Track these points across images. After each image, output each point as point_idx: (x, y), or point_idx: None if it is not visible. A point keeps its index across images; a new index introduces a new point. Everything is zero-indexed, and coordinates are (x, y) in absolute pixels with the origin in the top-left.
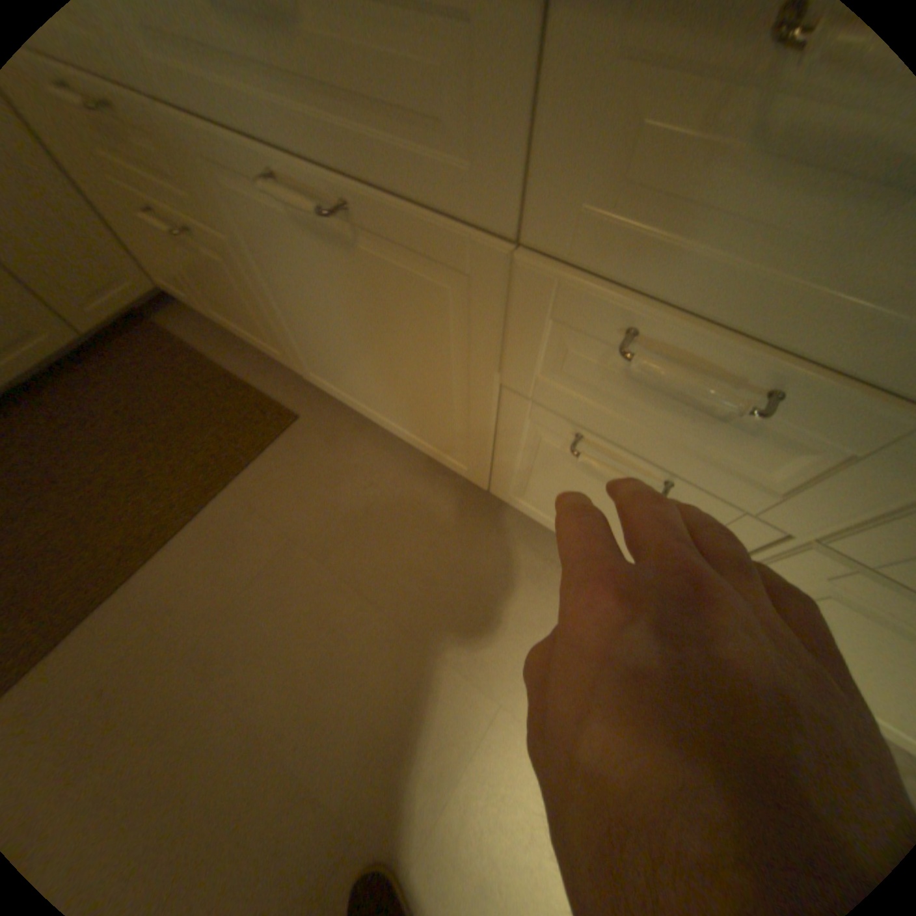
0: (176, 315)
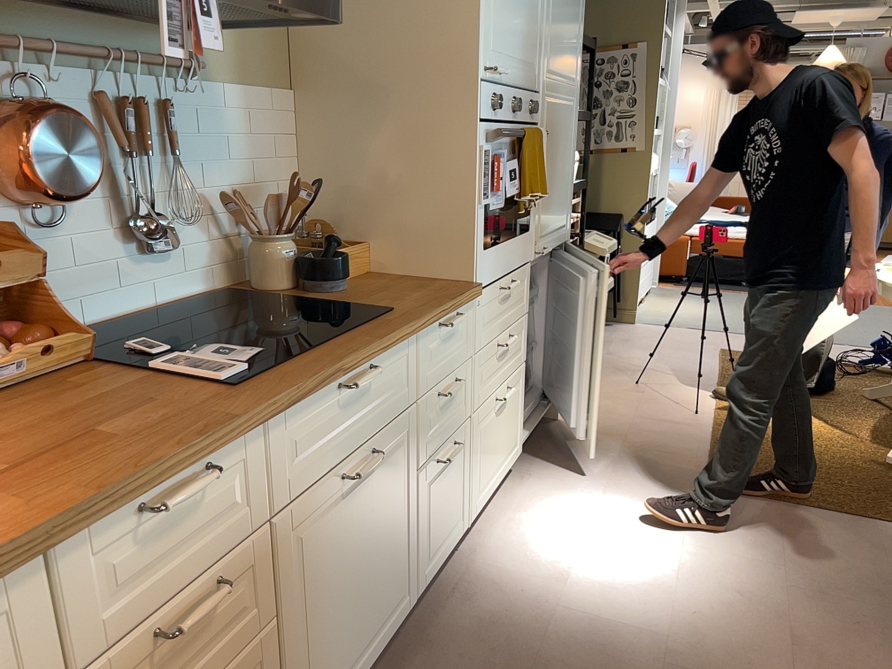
0: None
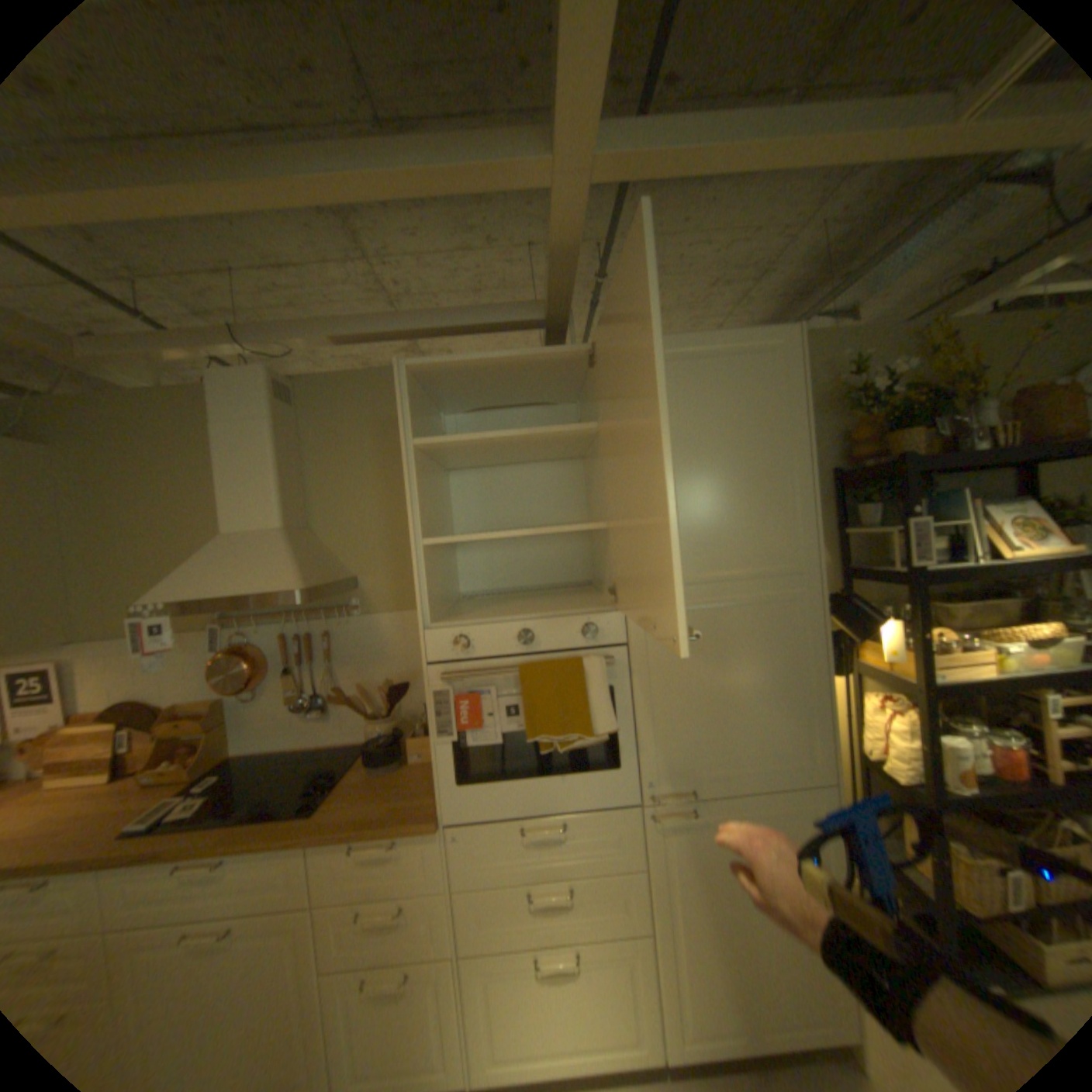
0: None
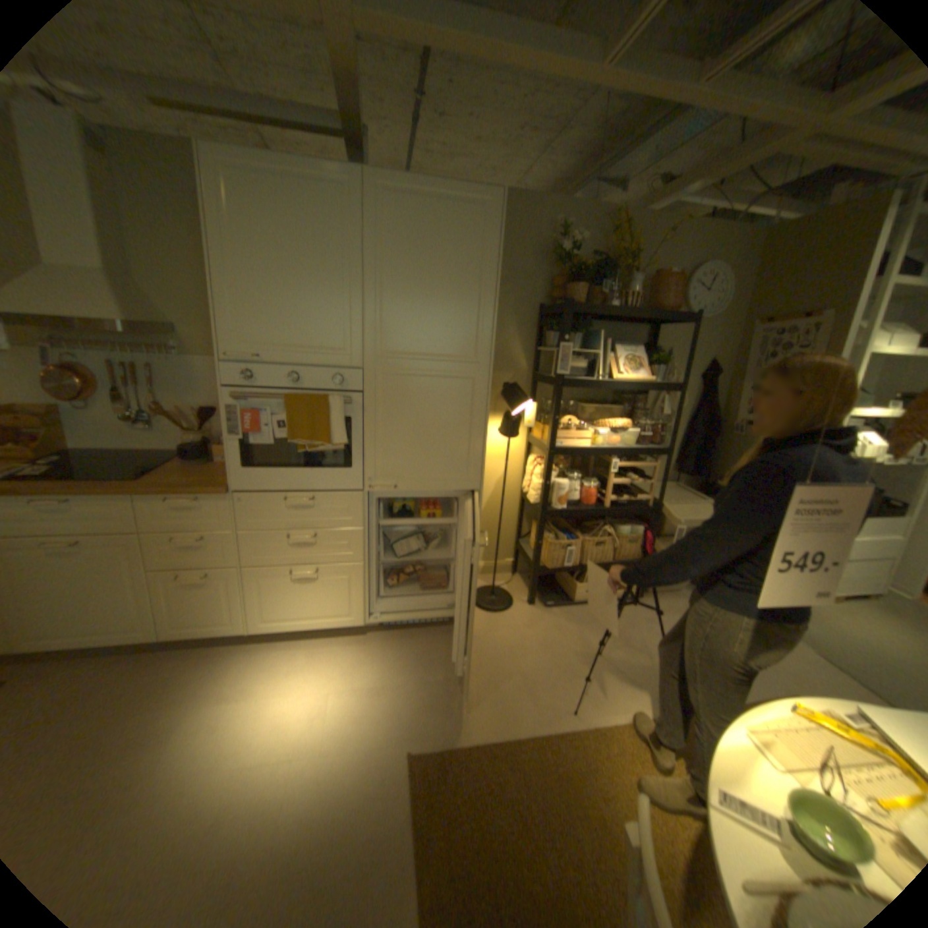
0: None
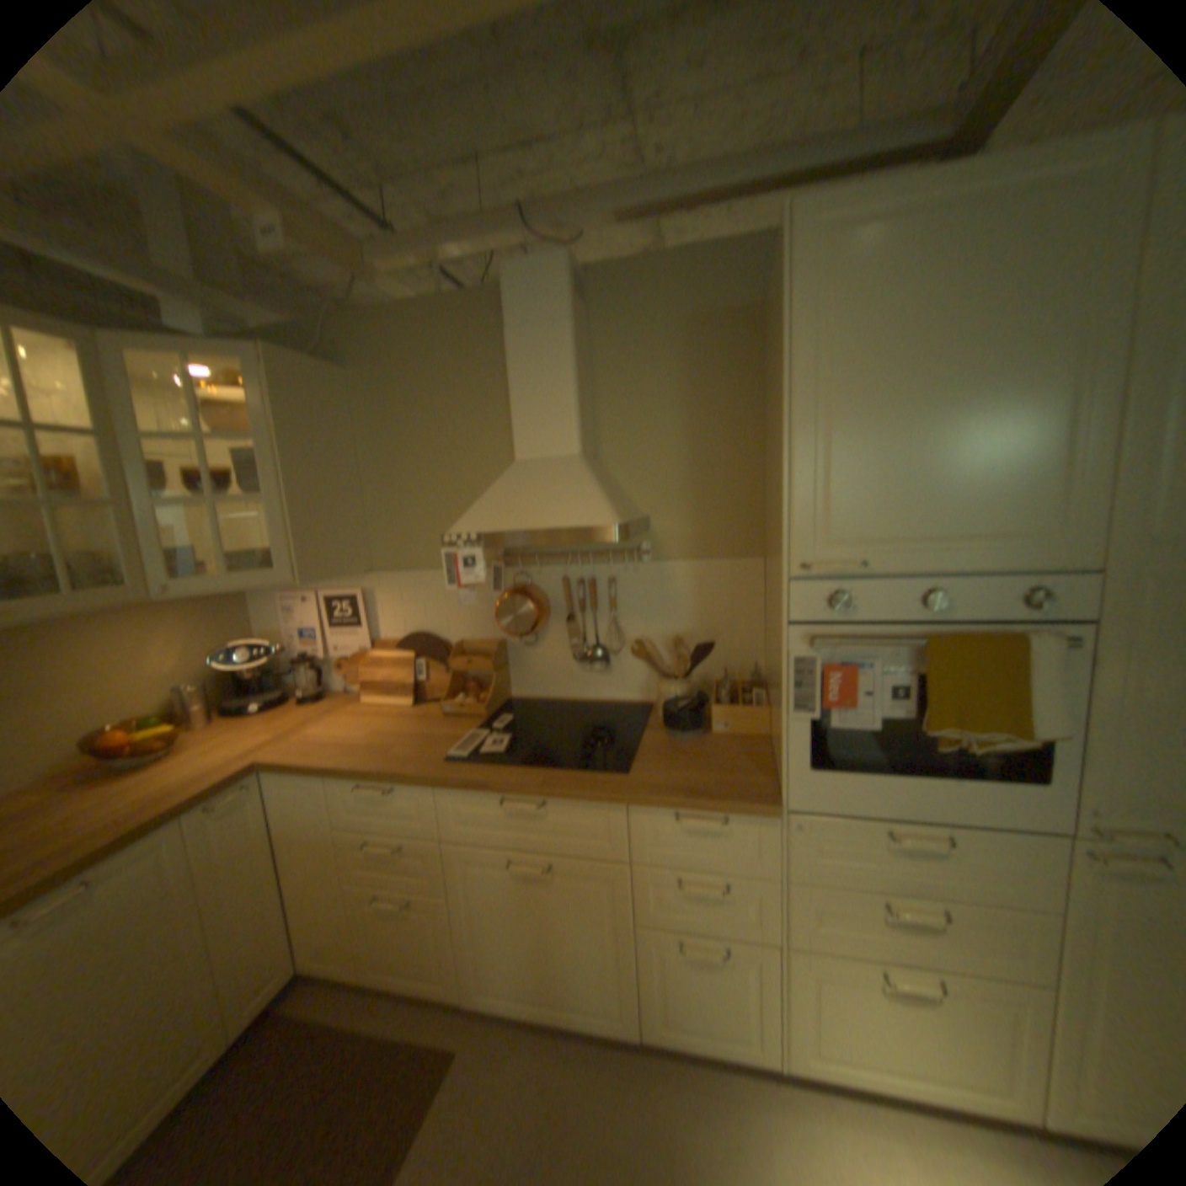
0: (307, 994)
